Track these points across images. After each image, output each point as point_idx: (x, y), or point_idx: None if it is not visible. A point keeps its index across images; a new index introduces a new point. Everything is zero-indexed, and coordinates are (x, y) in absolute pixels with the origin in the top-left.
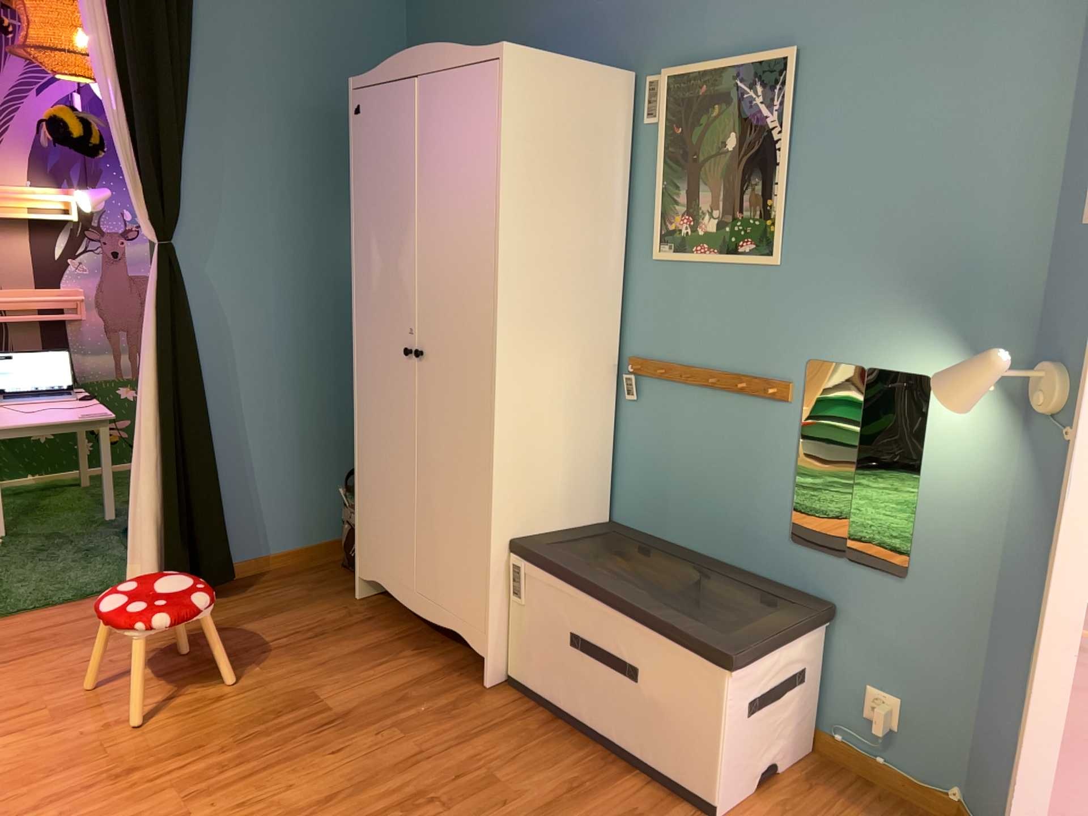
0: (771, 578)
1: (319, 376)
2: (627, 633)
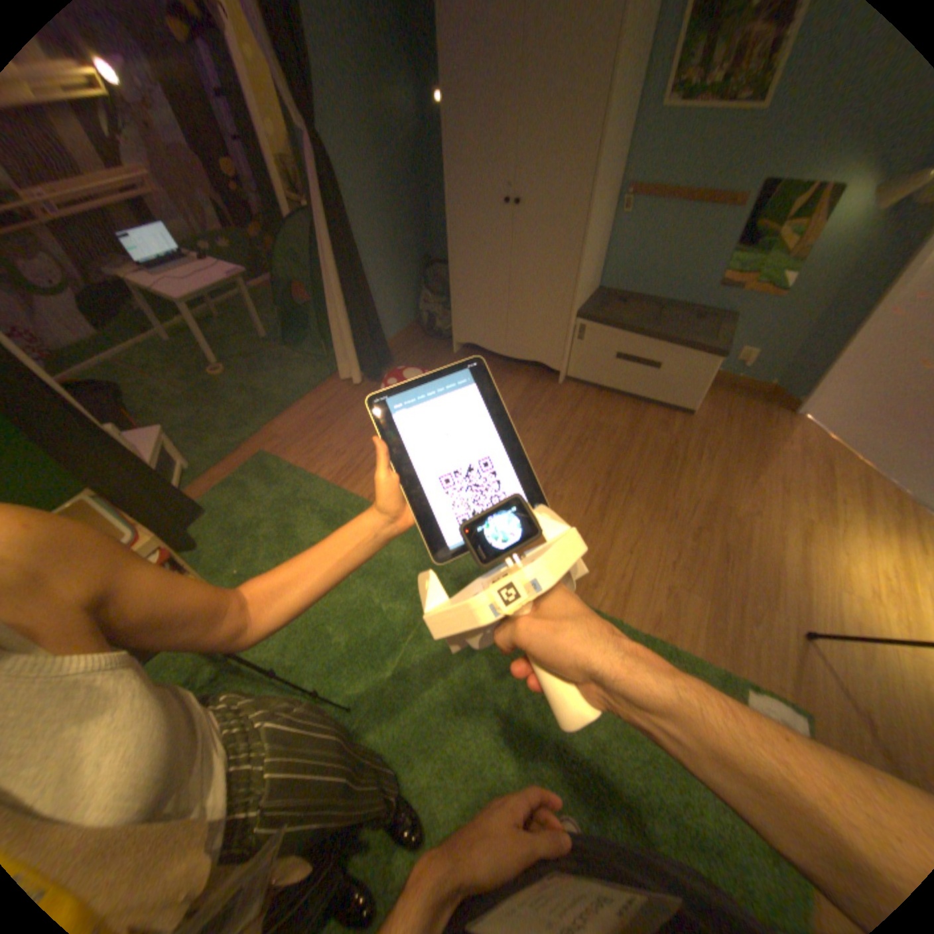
0: (702, 305)
1: (393, 220)
2: (659, 348)
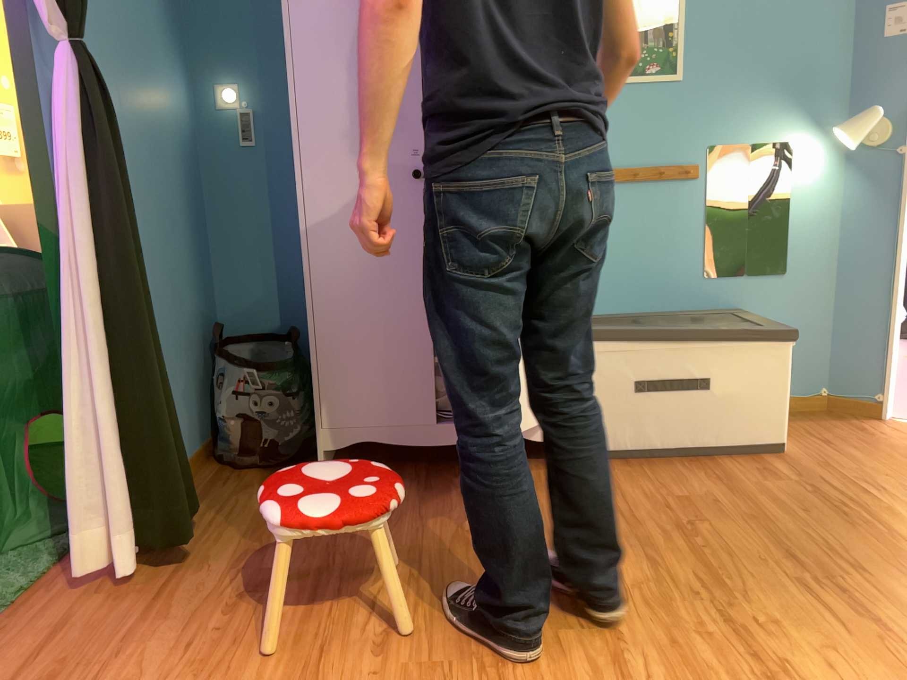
0: (692, 309)
1: (169, 251)
2: (698, 354)
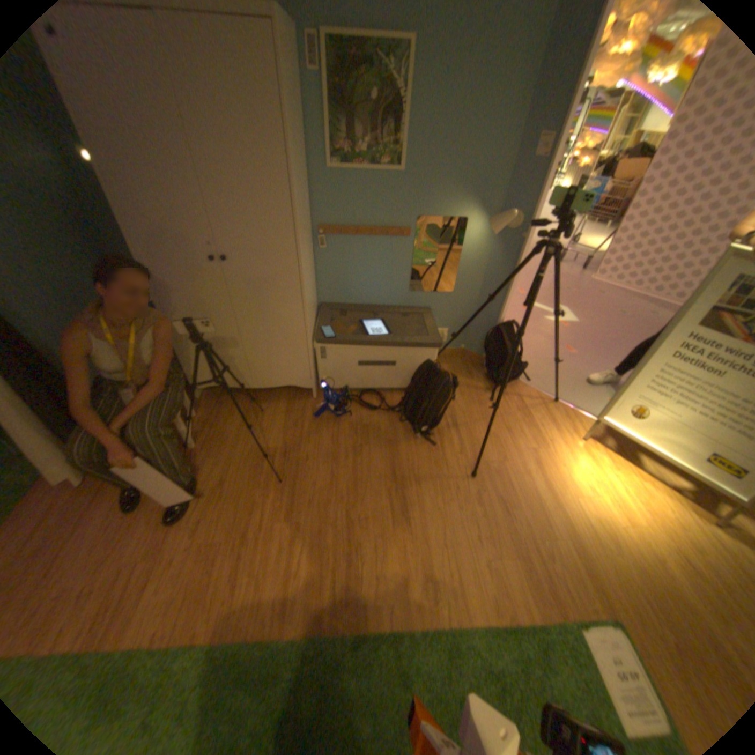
0: (401, 307)
1: (72, 285)
2: (388, 351)
